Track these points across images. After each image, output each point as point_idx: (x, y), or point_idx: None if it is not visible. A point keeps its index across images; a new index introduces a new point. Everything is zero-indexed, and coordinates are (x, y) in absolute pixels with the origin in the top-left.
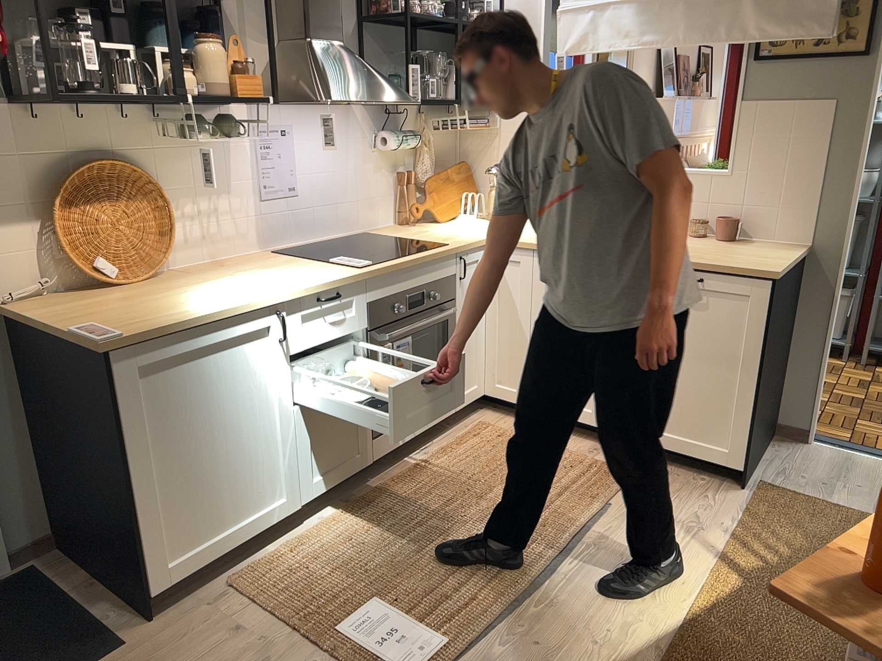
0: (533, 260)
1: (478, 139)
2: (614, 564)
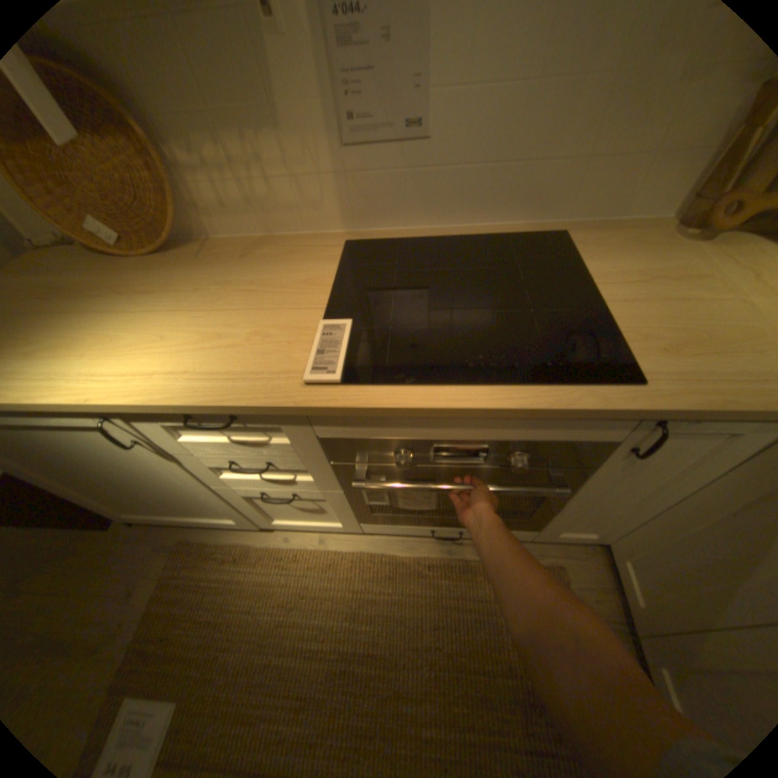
0: None
1: None
2: None
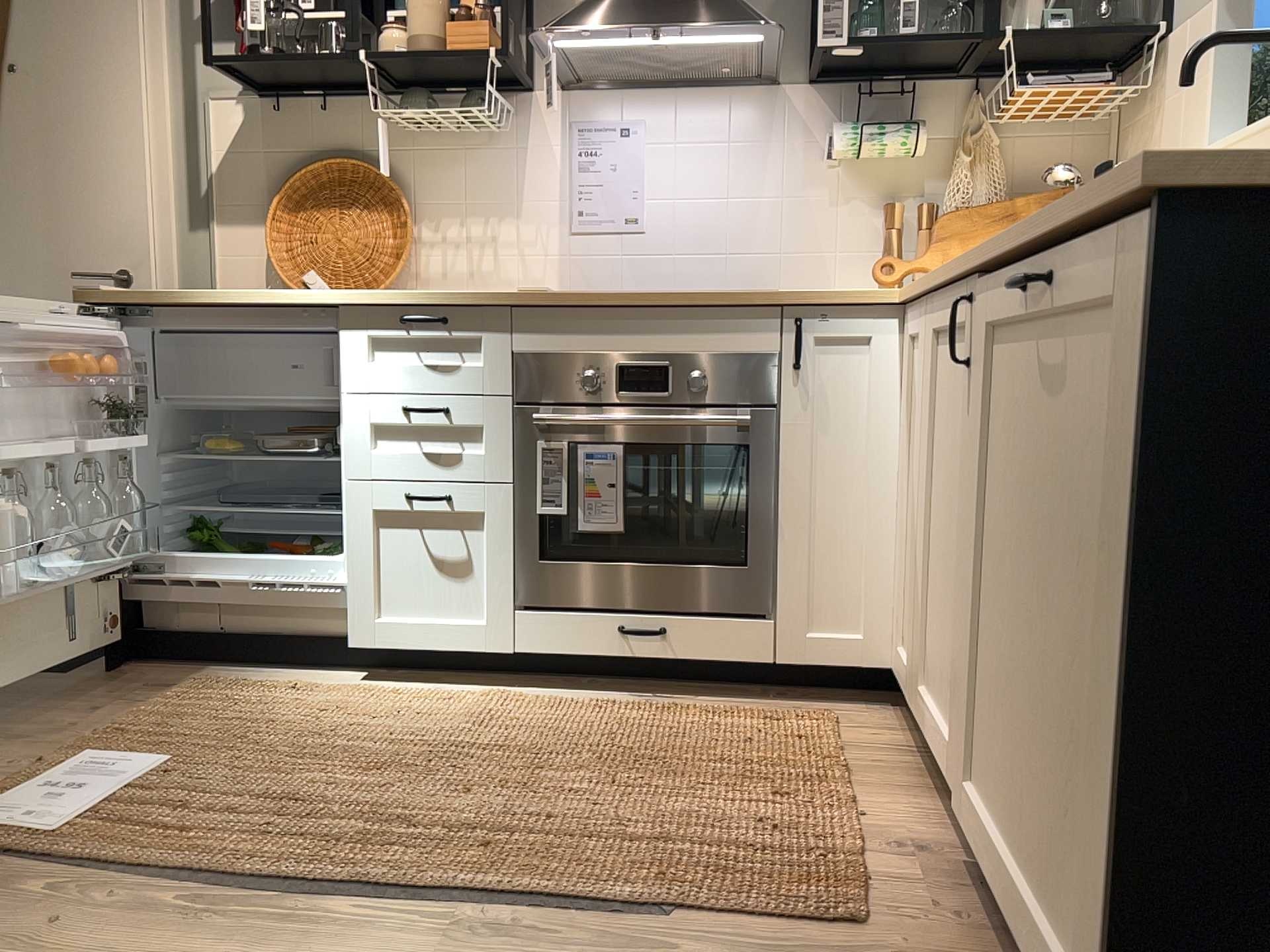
0: (930, 327)
1: (1131, 138)
2: None
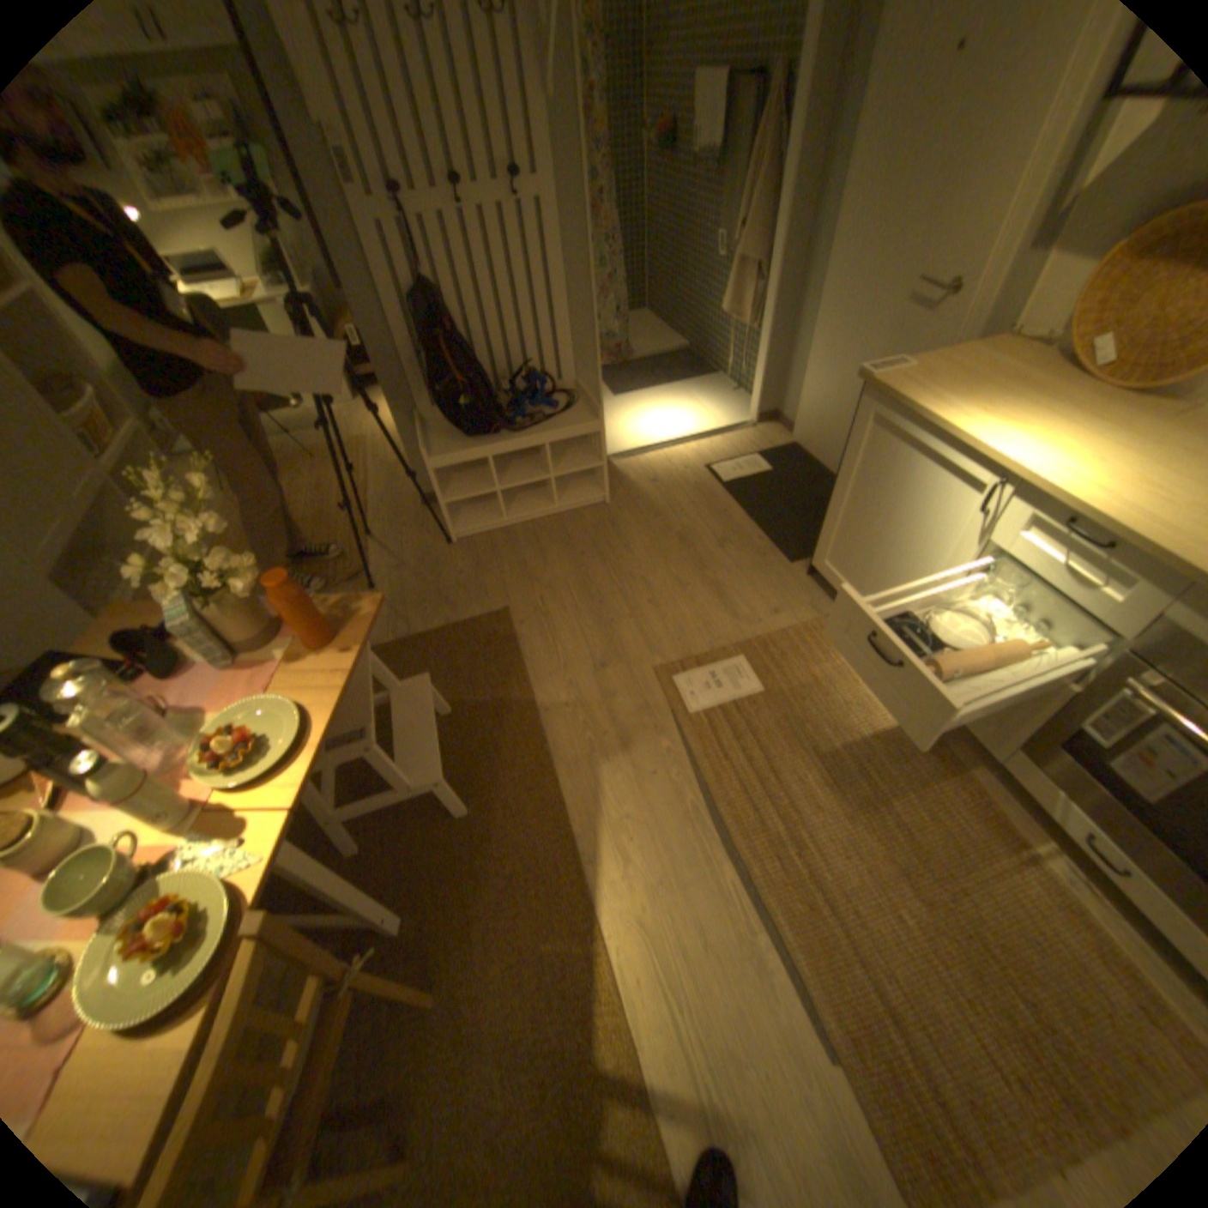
0: None
1: None
2: (711, 933)
